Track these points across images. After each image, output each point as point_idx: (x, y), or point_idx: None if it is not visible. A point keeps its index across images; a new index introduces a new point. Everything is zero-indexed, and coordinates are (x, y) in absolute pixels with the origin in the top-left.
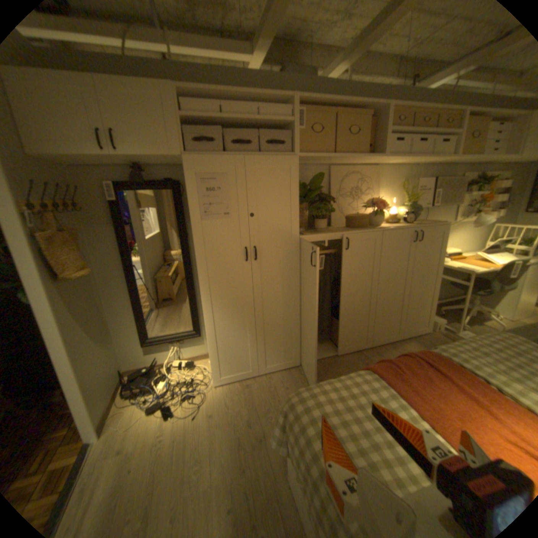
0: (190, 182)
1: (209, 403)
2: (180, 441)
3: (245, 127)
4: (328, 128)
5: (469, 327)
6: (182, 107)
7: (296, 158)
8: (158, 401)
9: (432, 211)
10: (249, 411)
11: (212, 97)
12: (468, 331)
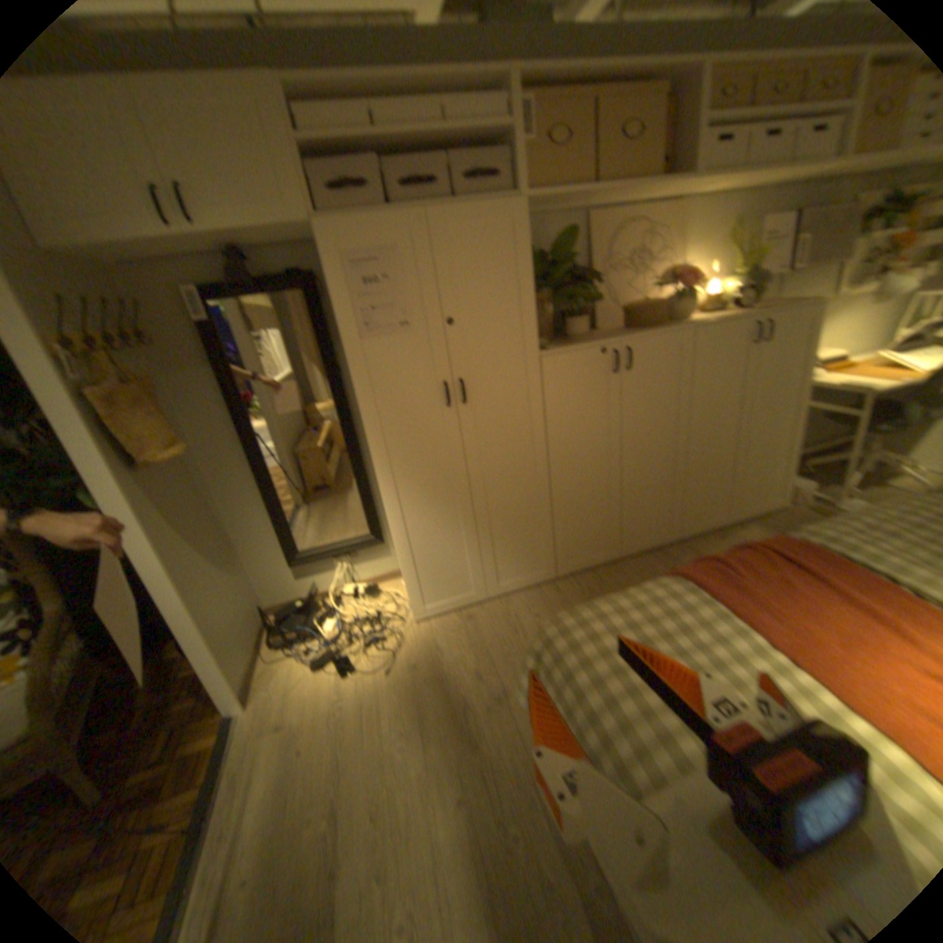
0: (333, 272)
1: (411, 649)
2: (372, 708)
3: (422, 152)
4: (582, 133)
5: (860, 492)
6: (300, 124)
7: (524, 202)
8: (328, 650)
9: (790, 281)
10: (478, 657)
11: (353, 97)
12: (859, 499)
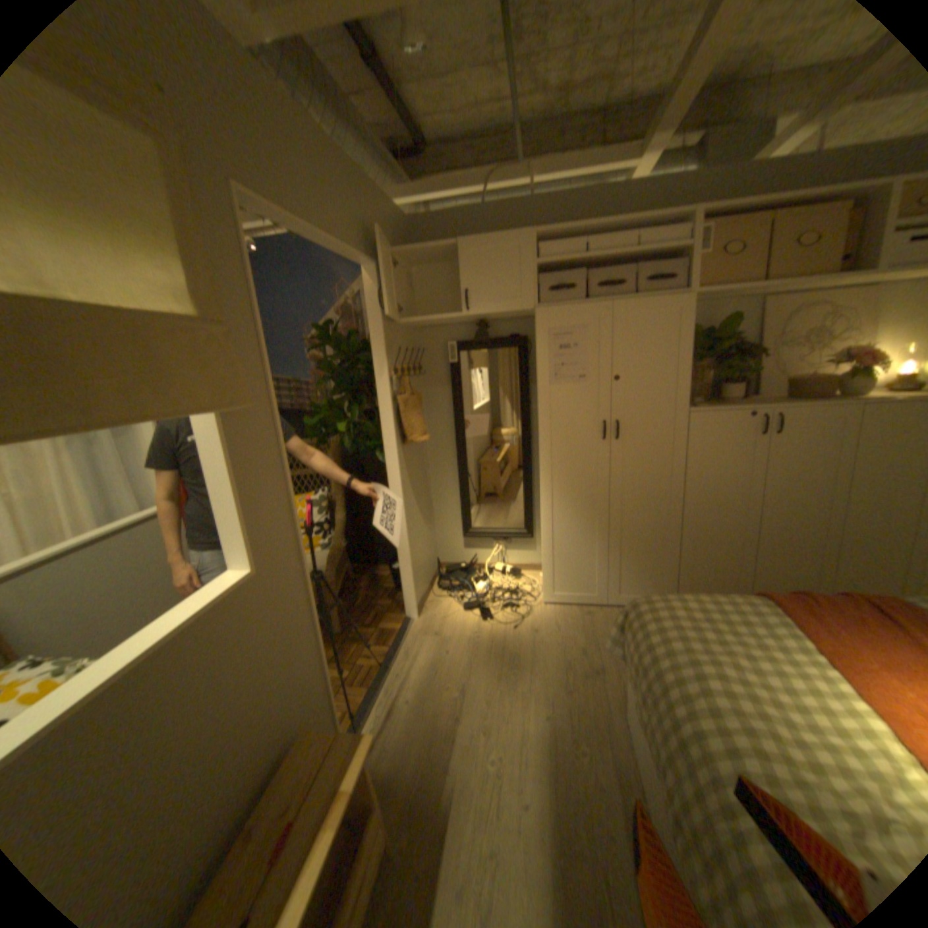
0: (540, 340)
1: (536, 619)
2: (500, 644)
3: (619, 262)
4: (759, 242)
5: None
6: (540, 253)
7: (692, 296)
8: (476, 601)
9: None
10: (587, 641)
11: (577, 234)
12: None
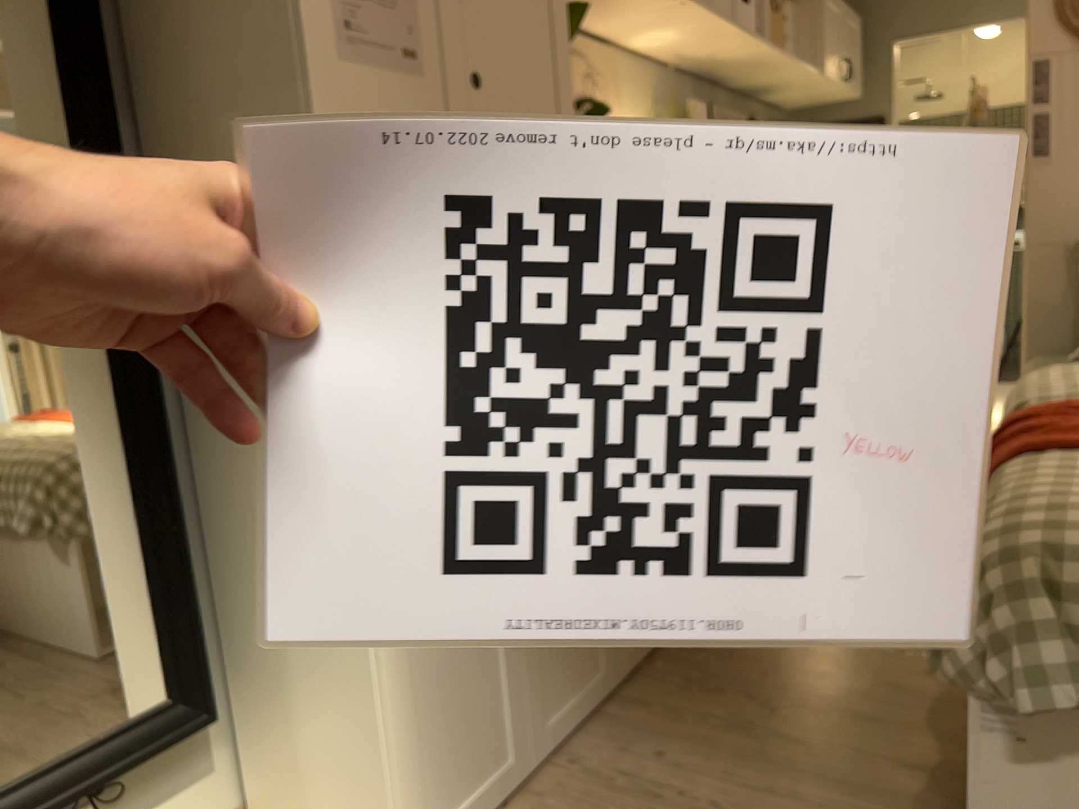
0: None
1: None
2: None
3: None
4: None
5: None
6: None
7: None
8: None
9: None
10: None
11: None
12: None
